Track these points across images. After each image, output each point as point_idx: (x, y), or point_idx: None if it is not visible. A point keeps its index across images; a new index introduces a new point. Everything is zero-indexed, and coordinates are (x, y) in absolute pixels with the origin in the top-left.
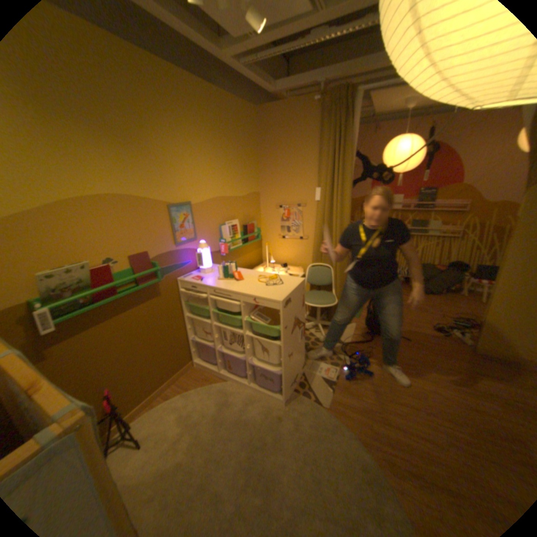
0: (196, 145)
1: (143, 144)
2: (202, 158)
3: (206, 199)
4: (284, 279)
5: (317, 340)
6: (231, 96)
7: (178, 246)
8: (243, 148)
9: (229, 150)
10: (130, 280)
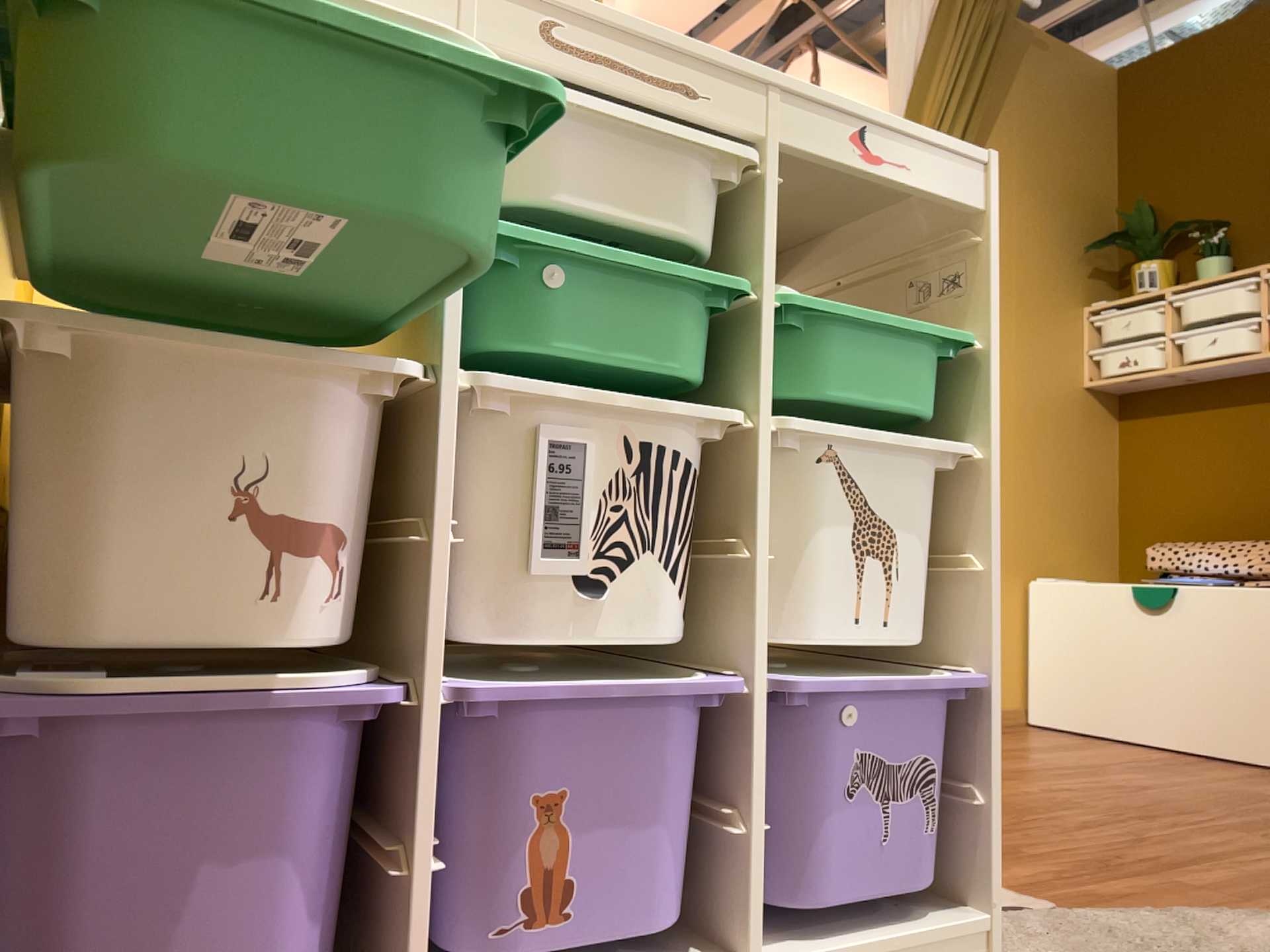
0: None
1: None
2: None
3: None
4: None
5: None
6: None
7: None
8: None
9: None
10: None
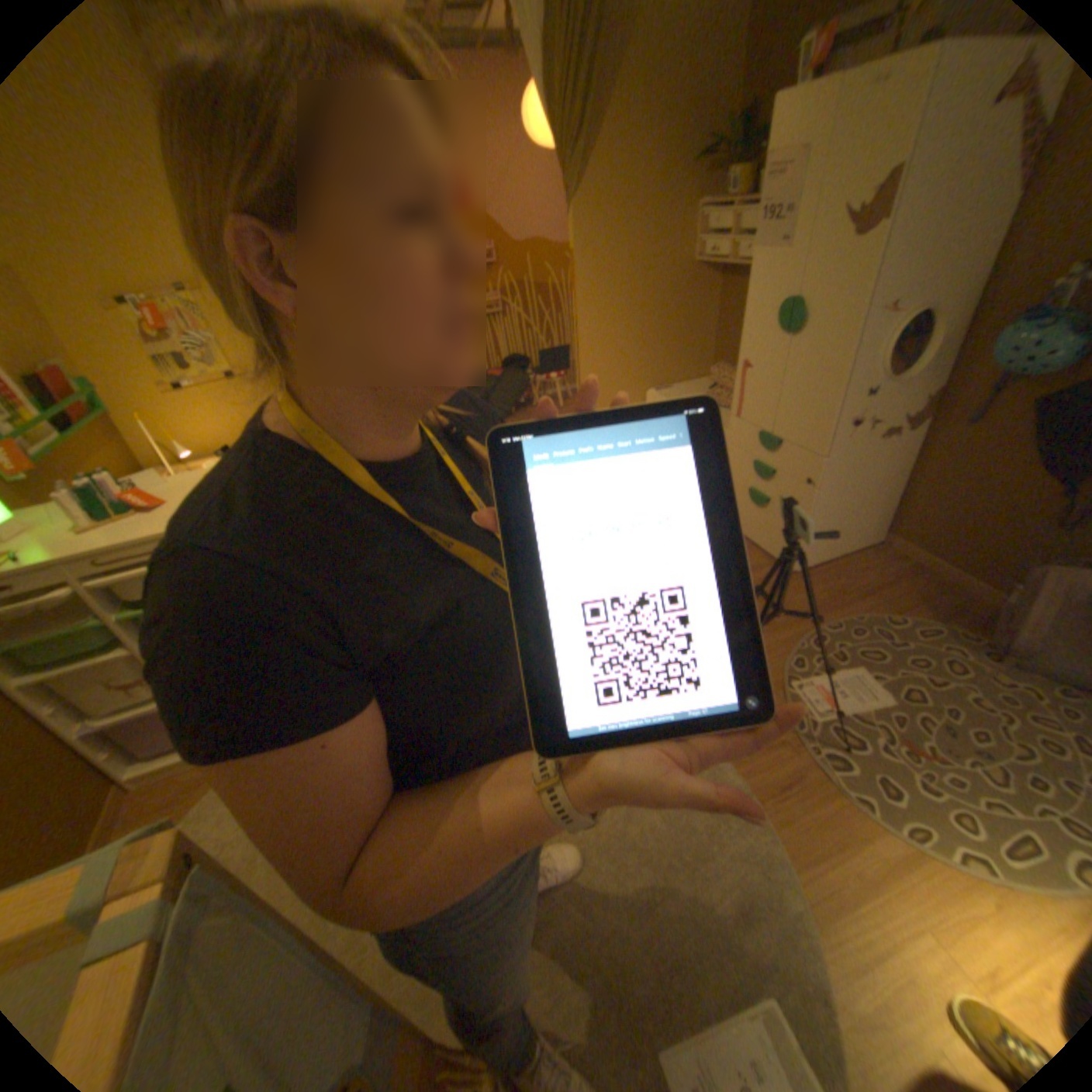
0: None
1: None
2: None
3: None
4: None
5: None
6: None
7: None
8: None
9: None
10: None
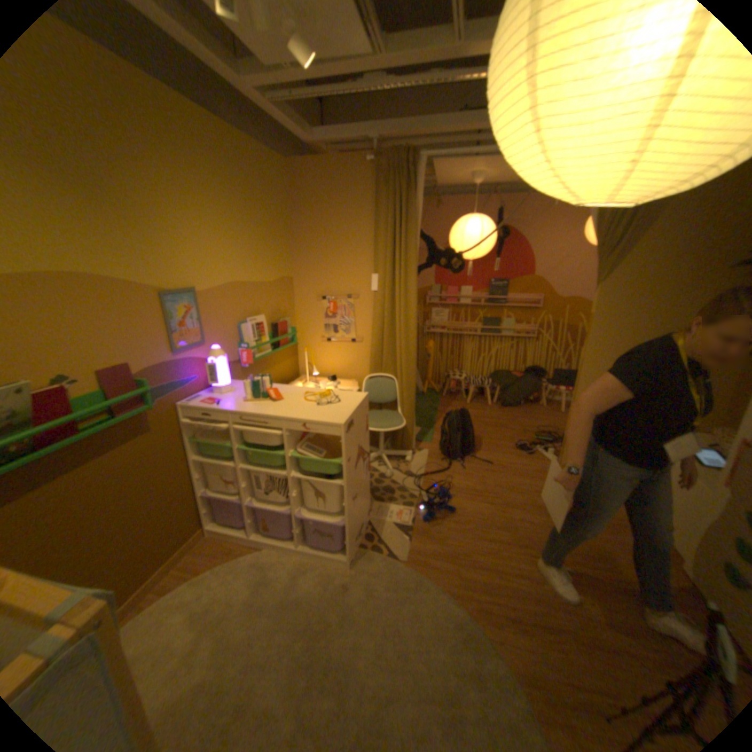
0: (203, 205)
1: (121, 197)
2: (212, 225)
3: (220, 285)
4: (341, 395)
5: (383, 475)
6: (252, 141)
7: (178, 354)
8: (270, 214)
9: (251, 217)
10: (101, 409)
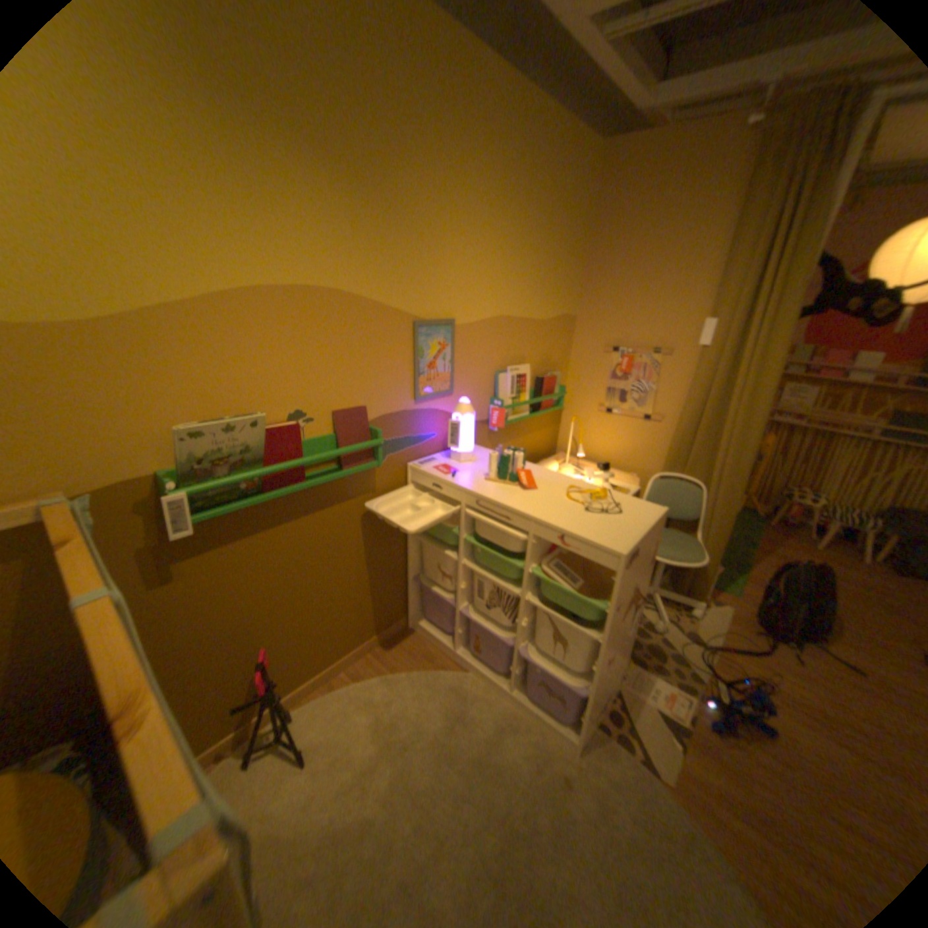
0: (484, 207)
1: (392, 194)
2: (489, 235)
3: (483, 319)
4: (622, 502)
5: (653, 628)
6: (564, 113)
7: (420, 403)
8: (565, 223)
9: (539, 225)
10: (330, 457)
